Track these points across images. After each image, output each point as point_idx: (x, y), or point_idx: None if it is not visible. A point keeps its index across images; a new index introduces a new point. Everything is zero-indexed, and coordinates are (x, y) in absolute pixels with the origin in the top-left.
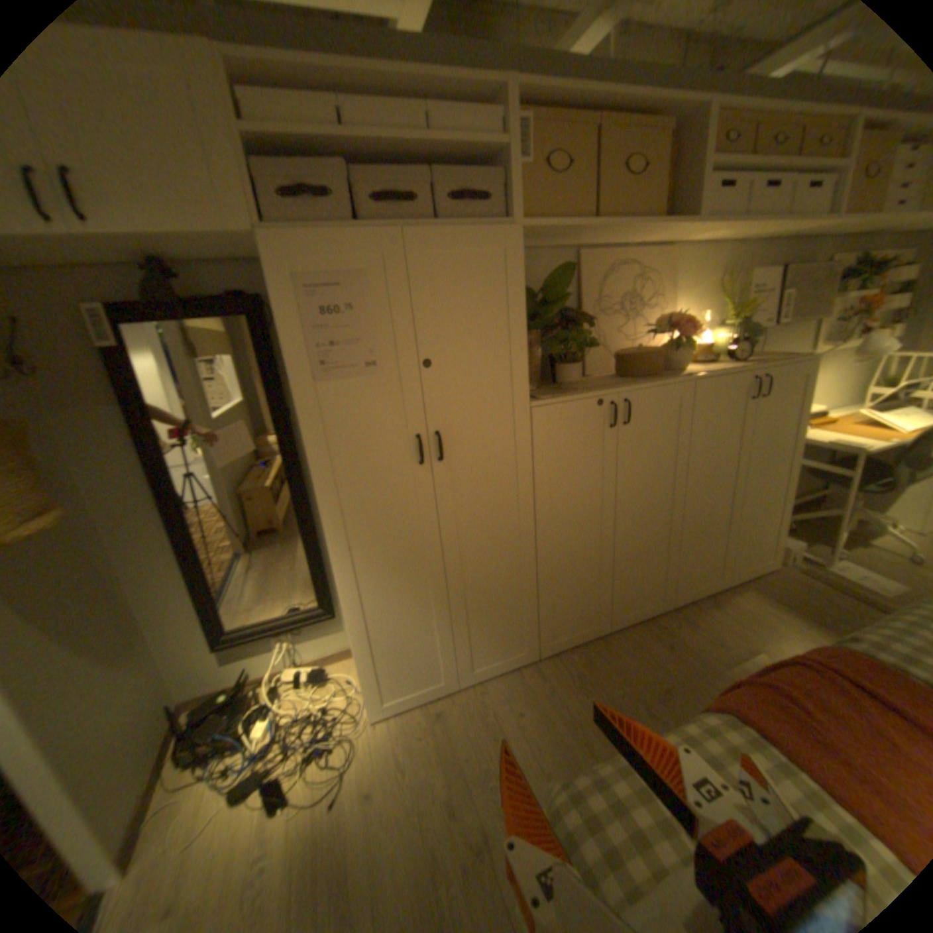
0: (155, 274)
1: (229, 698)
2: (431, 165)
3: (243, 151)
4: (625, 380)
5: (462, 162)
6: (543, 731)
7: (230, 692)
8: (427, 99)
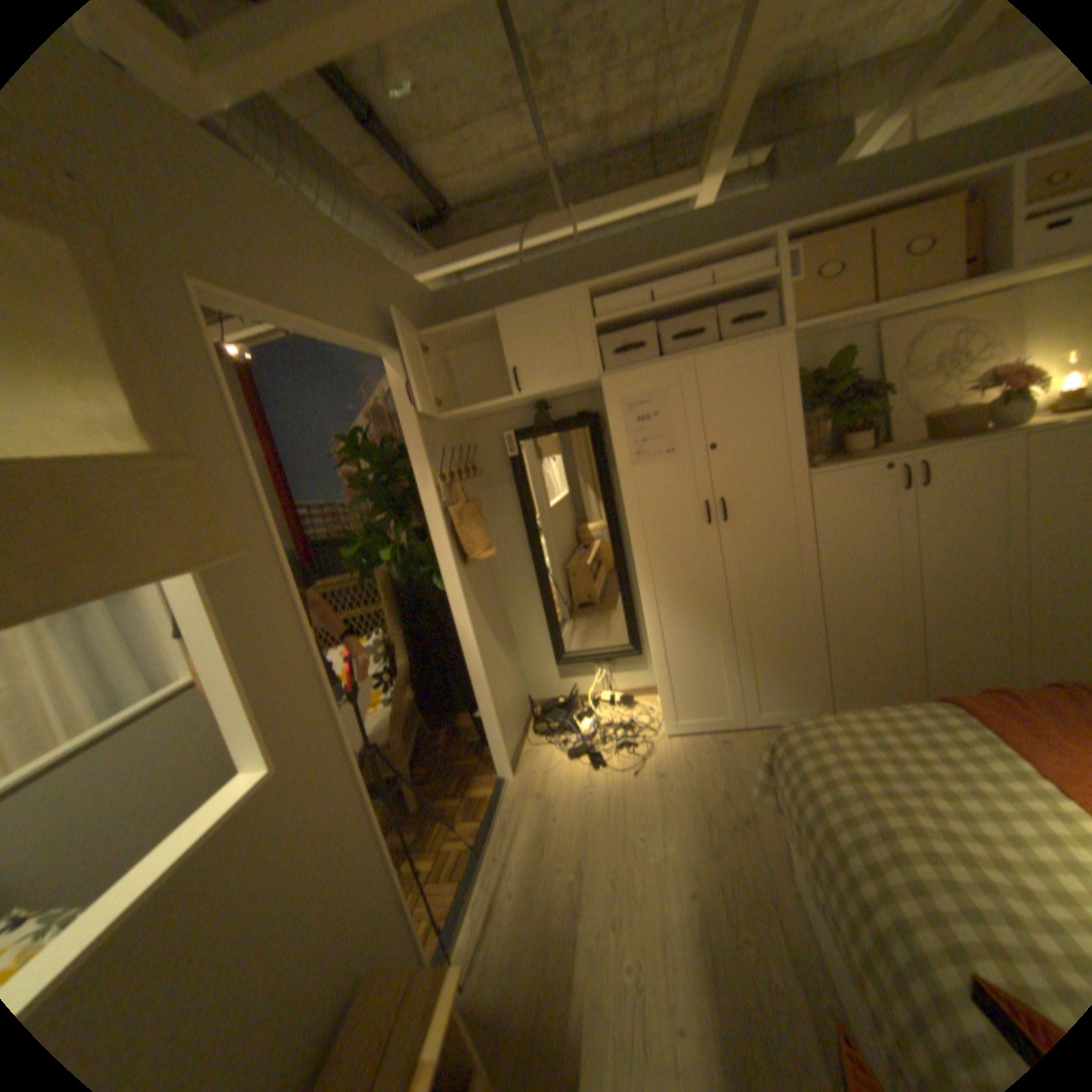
0: (540, 410)
1: (567, 701)
2: (719, 301)
3: (595, 334)
4: (934, 443)
5: (744, 293)
6: None
7: (567, 699)
8: (714, 261)
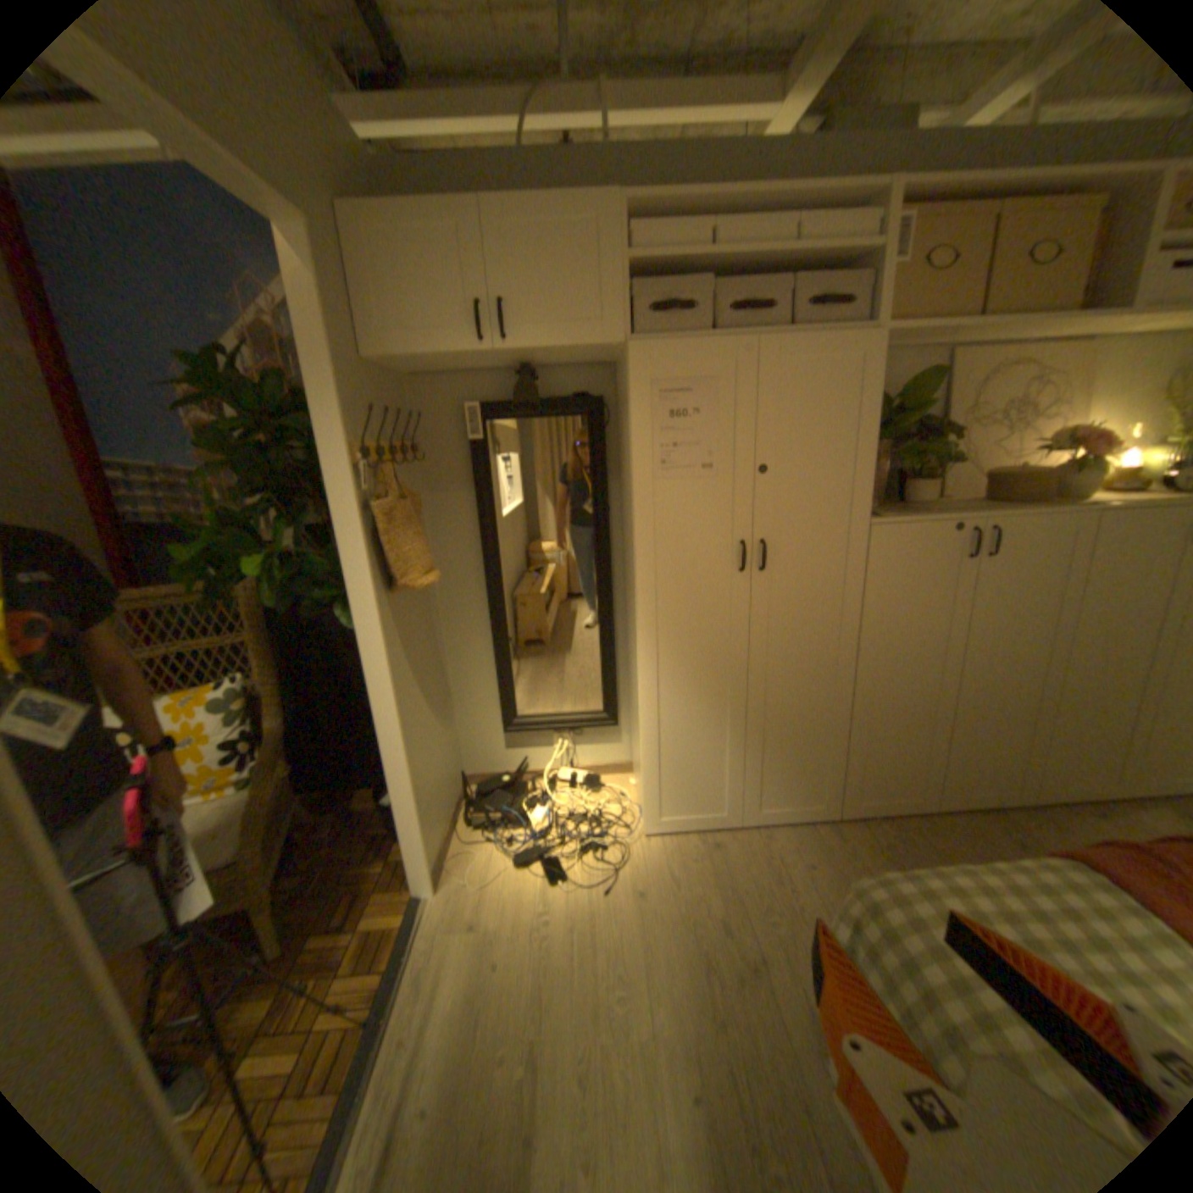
0: (524, 379)
1: (514, 780)
2: (792, 271)
3: (626, 276)
4: (999, 505)
5: (827, 266)
6: (839, 890)
7: (514, 776)
8: (799, 209)
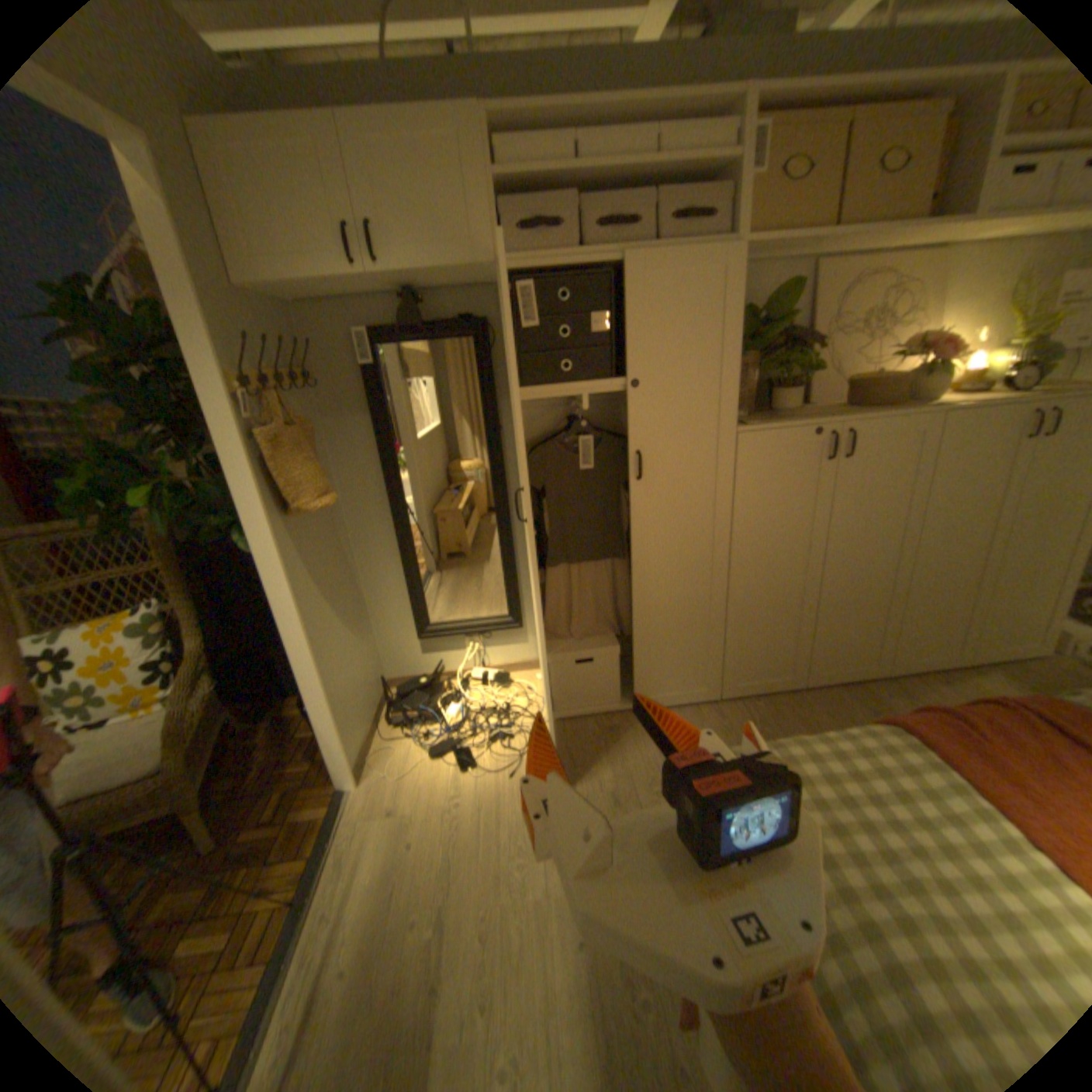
0: (408, 303)
1: (431, 681)
2: (658, 185)
3: (493, 194)
4: (857, 409)
5: (691, 179)
6: None
7: (431, 677)
8: (661, 120)
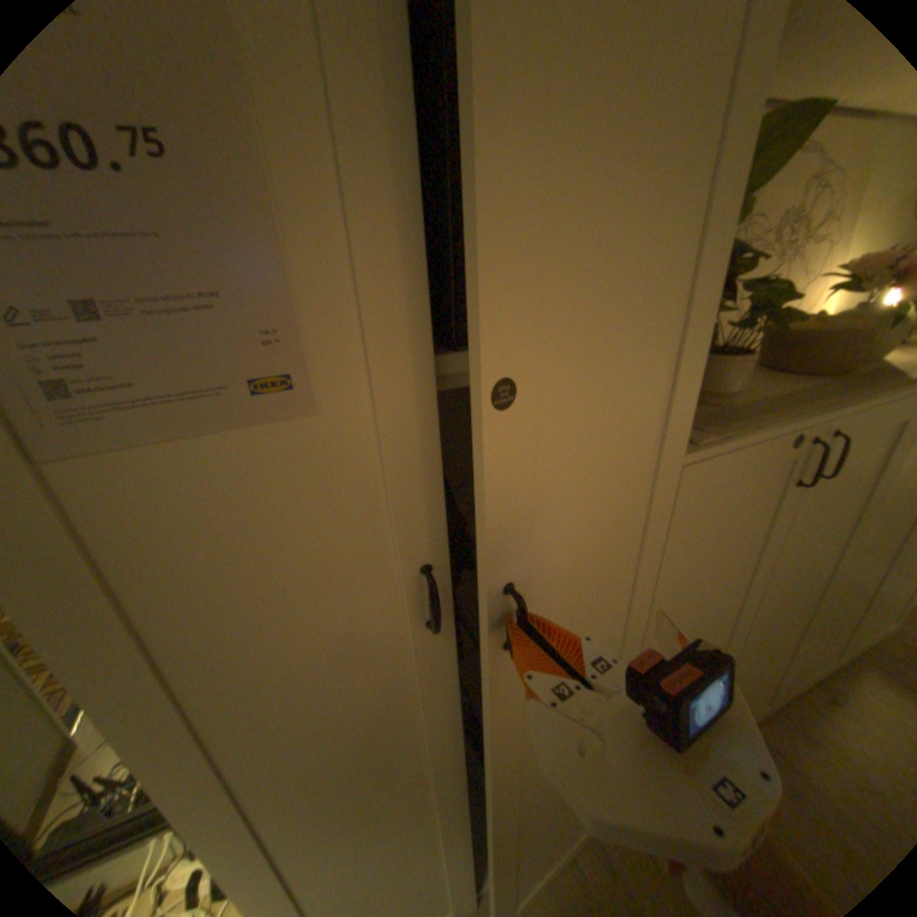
0: None
1: None
2: None
3: None
4: (802, 379)
5: None
6: None
7: None
8: None
